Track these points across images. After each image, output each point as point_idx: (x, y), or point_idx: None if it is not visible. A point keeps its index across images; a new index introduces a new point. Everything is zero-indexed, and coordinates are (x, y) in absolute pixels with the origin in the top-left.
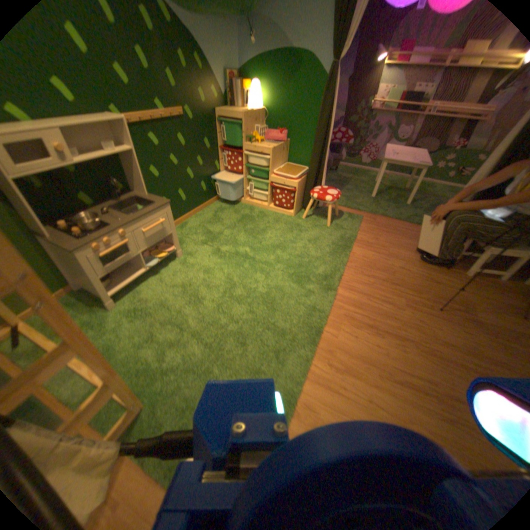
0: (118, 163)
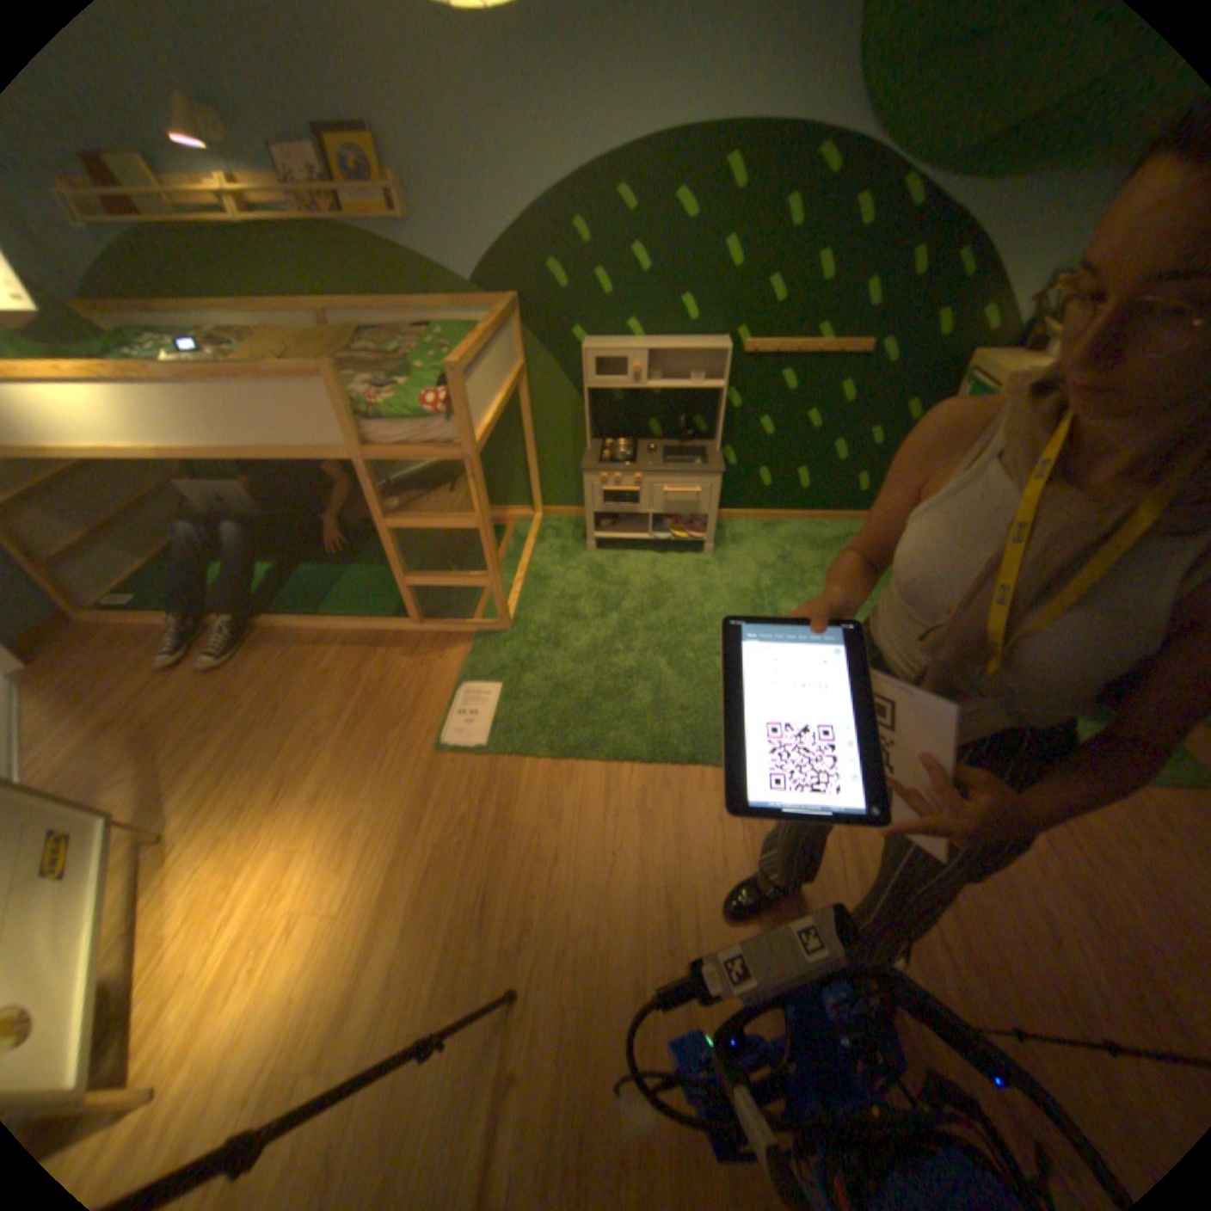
0: (717, 405)
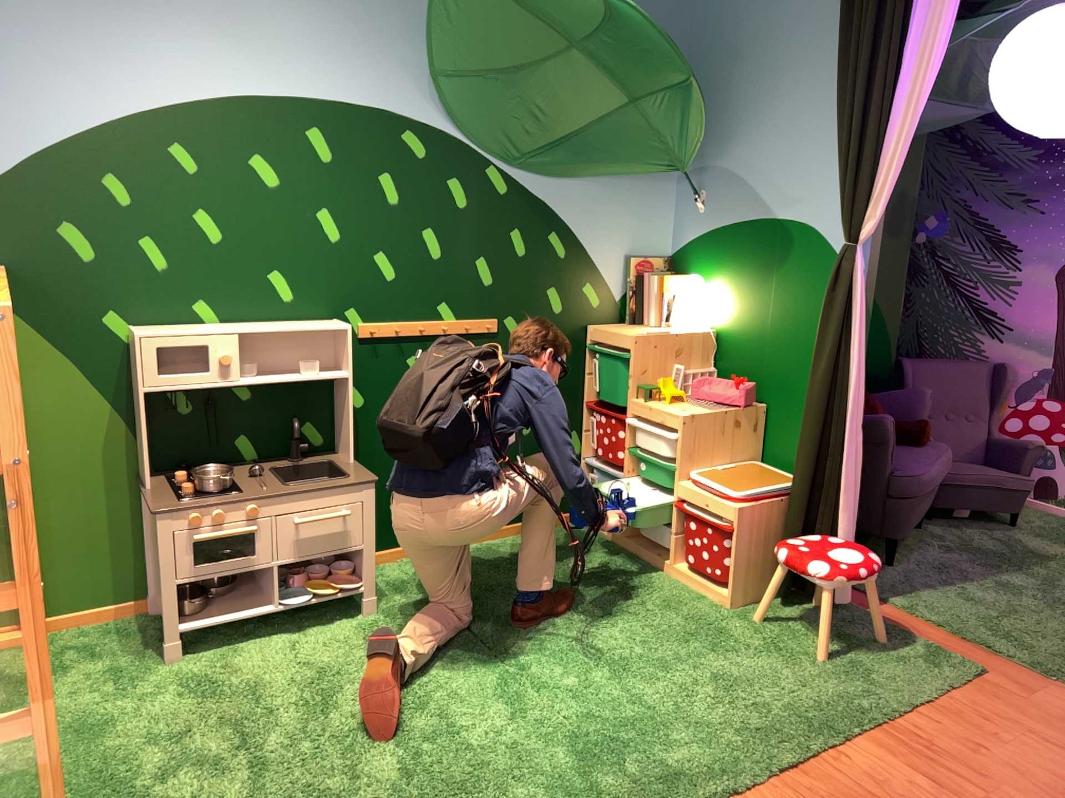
0: (336, 404)
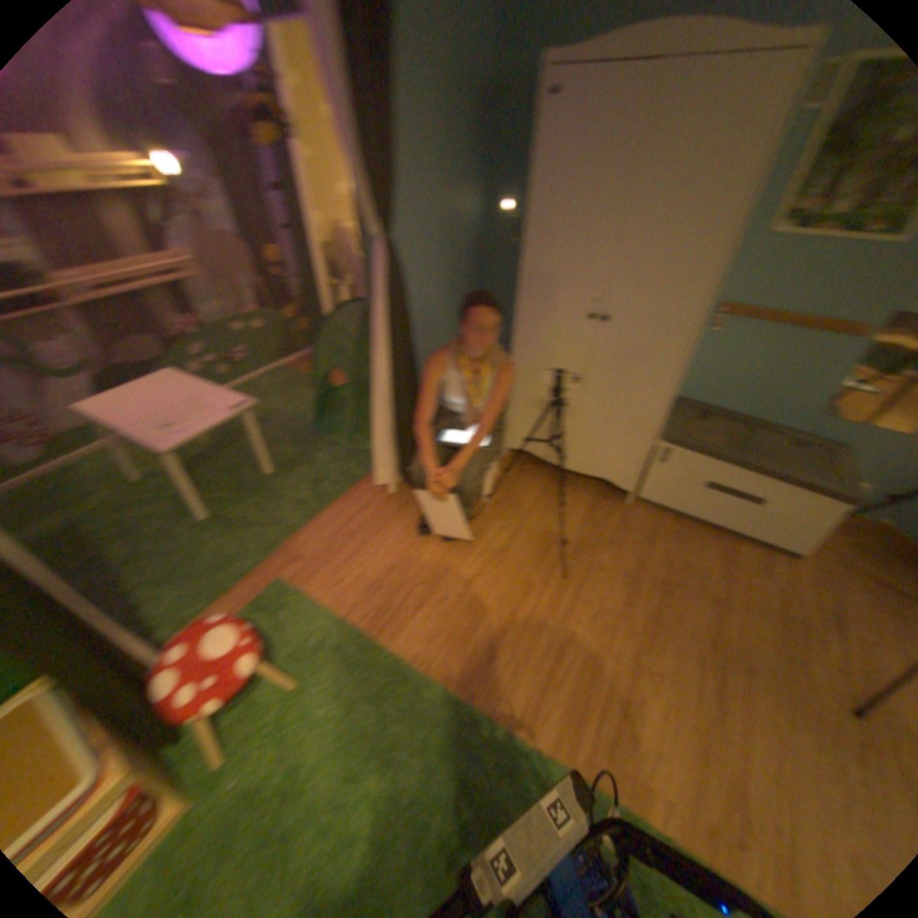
0: None
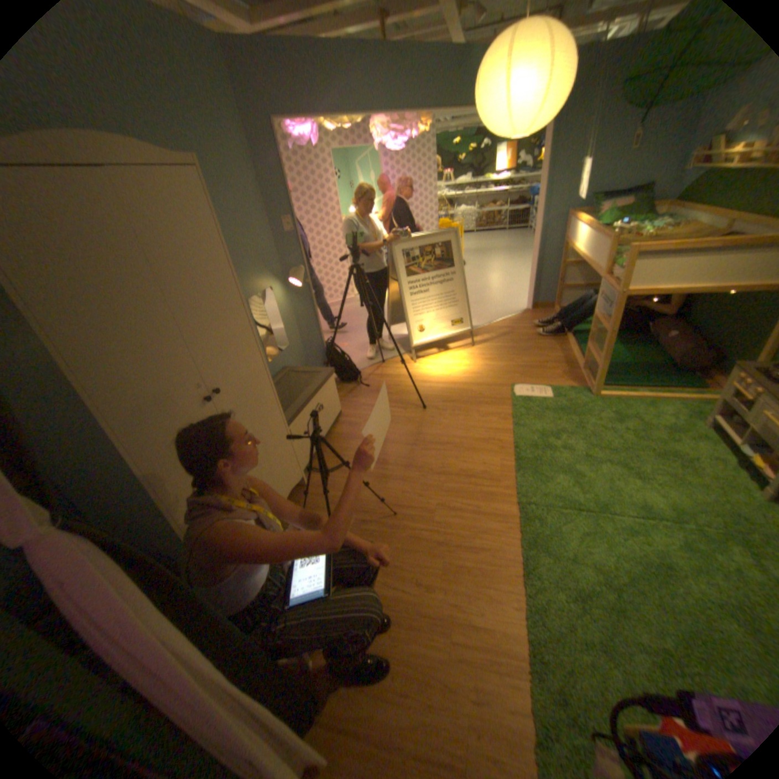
0: None
